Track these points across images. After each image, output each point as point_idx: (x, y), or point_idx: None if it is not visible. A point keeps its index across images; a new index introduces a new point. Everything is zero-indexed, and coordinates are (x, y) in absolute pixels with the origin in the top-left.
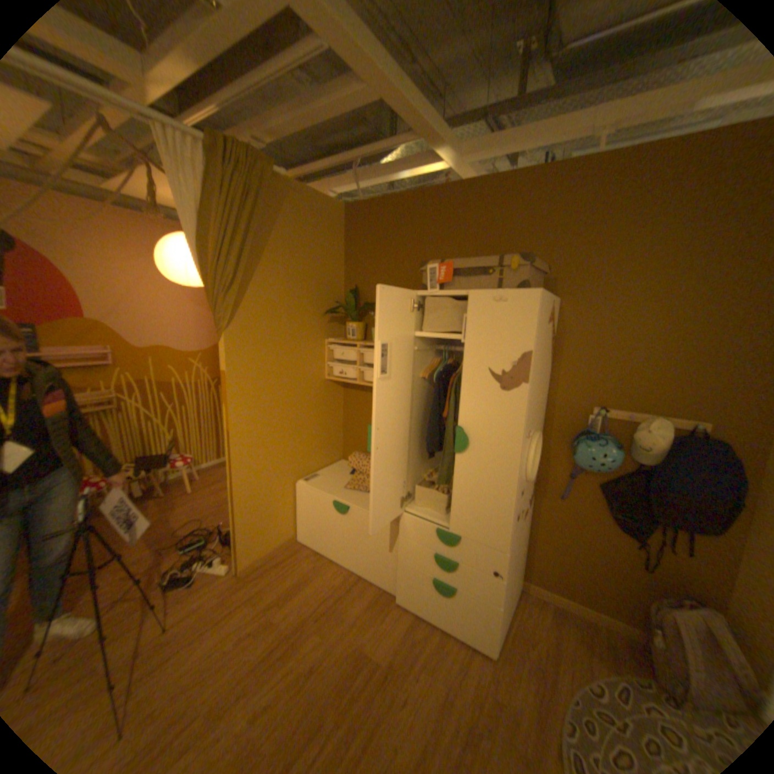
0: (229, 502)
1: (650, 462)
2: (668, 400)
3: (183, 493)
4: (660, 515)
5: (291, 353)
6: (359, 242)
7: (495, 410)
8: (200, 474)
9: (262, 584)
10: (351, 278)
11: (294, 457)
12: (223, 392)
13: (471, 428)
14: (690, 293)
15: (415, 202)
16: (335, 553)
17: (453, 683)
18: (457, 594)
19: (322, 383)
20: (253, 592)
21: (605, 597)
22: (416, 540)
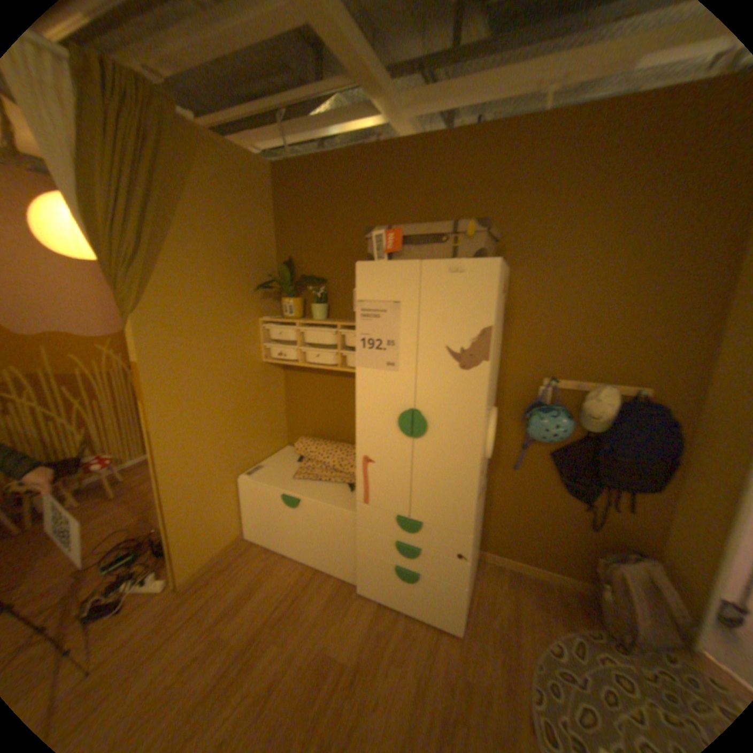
0: (159, 511)
1: (596, 429)
2: (613, 368)
3: (104, 499)
4: (608, 479)
5: (221, 335)
6: (291, 206)
7: (455, 391)
8: (124, 474)
9: (208, 595)
10: (285, 247)
11: (233, 450)
12: (137, 386)
13: (429, 411)
14: (635, 261)
15: (352, 161)
16: (288, 548)
17: (423, 671)
18: (421, 579)
19: (259, 367)
20: (198, 605)
21: (556, 557)
22: (376, 530)
